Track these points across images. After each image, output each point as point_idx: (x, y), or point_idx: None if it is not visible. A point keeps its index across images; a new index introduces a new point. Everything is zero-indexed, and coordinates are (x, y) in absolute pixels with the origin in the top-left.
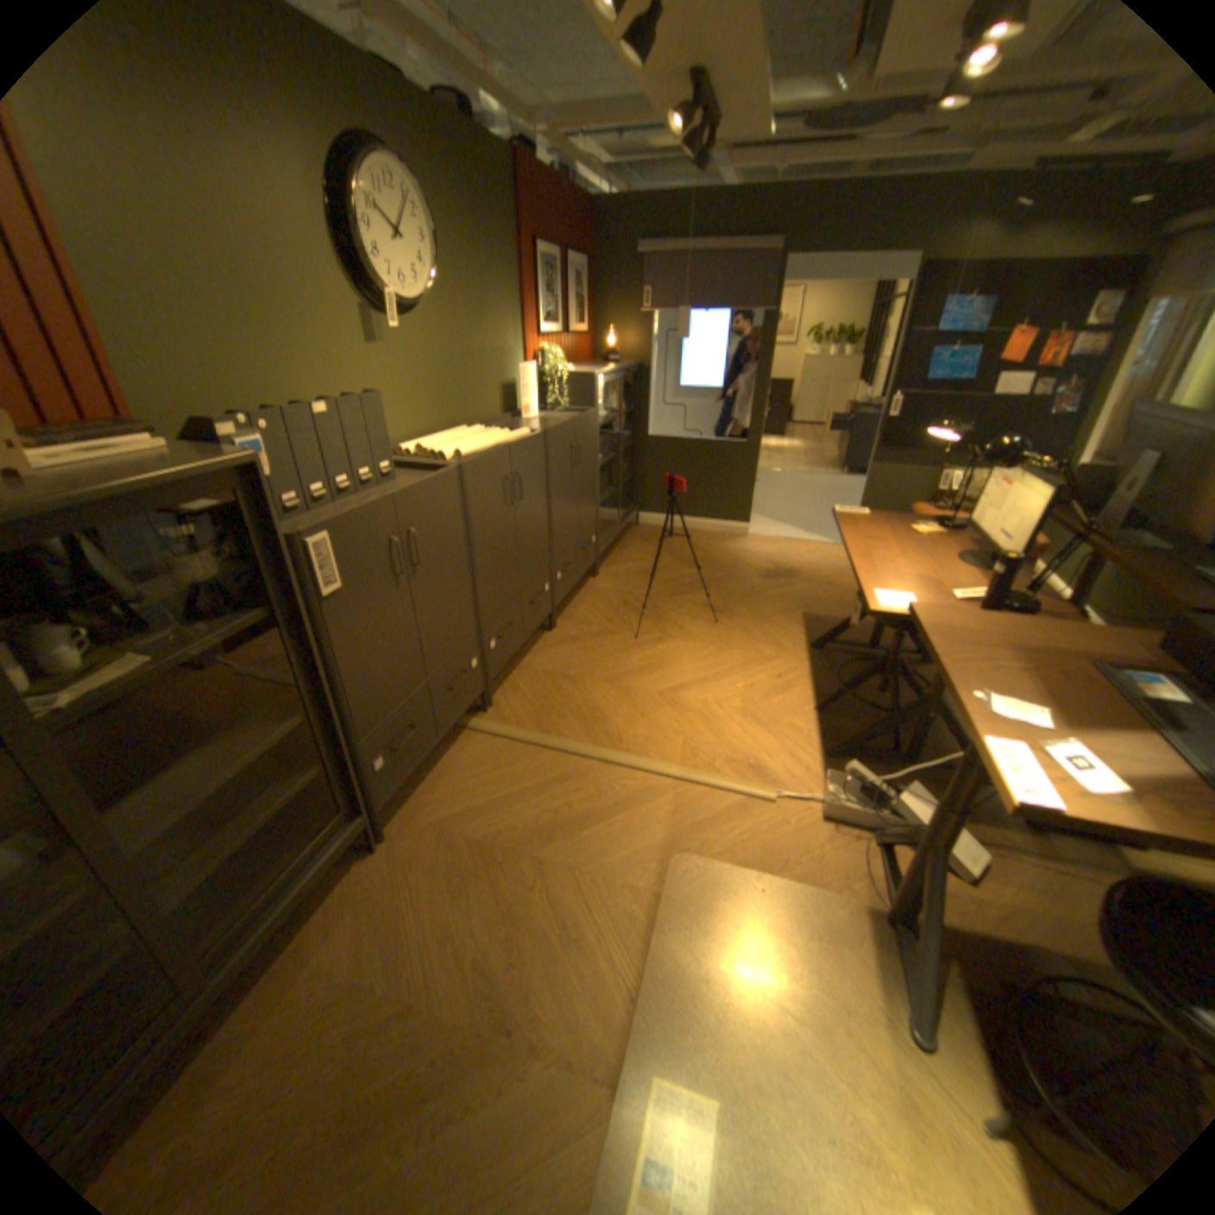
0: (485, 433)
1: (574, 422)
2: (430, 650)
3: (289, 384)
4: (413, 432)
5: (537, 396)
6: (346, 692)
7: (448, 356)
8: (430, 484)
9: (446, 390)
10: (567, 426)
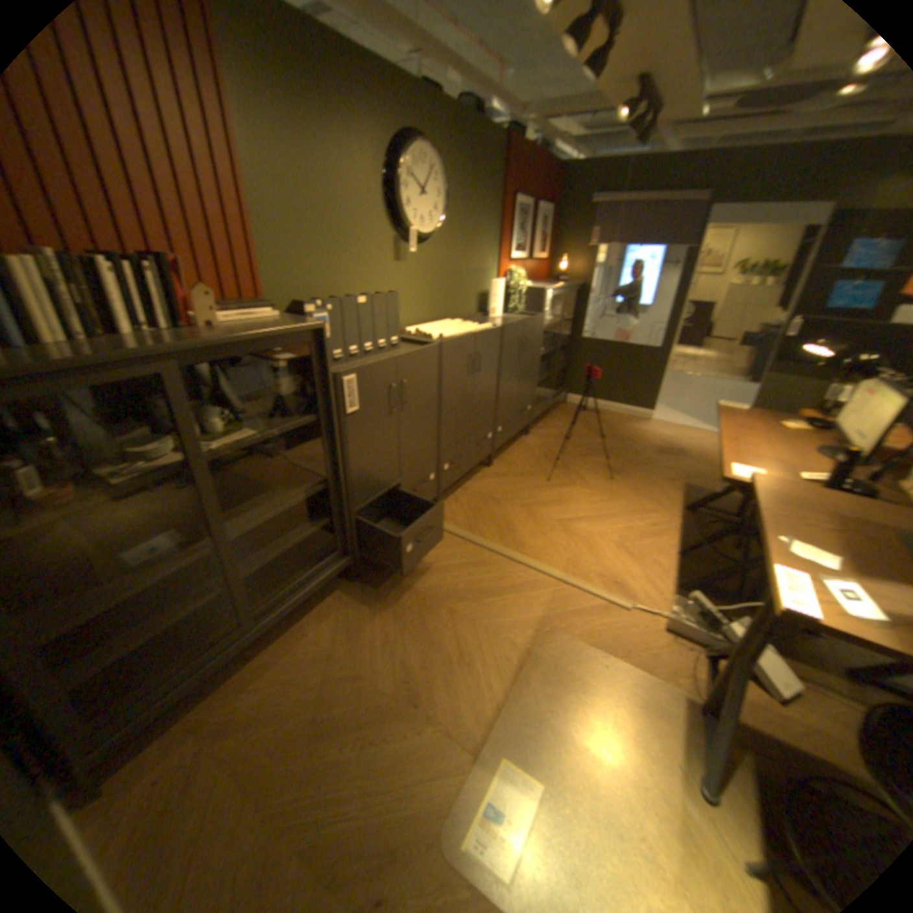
0: (460, 325)
1: (524, 322)
2: (403, 461)
3: (345, 285)
4: (414, 320)
5: (501, 302)
6: (350, 476)
7: (444, 272)
8: (419, 353)
9: (439, 294)
10: (518, 324)
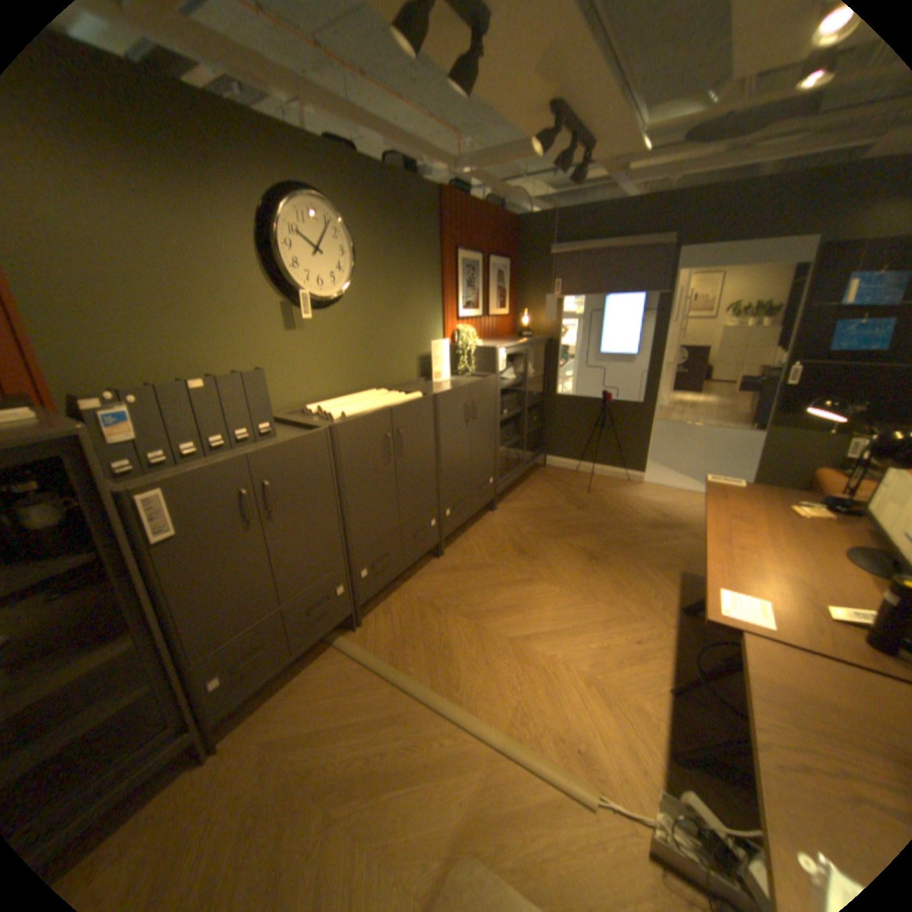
0: (383, 397)
1: (469, 387)
2: (285, 582)
3: (208, 363)
4: (327, 395)
5: (448, 365)
6: (176, 623)
7: (366, 338)
8: (293, 444)
9: (363, 363)
10: (460, 390)
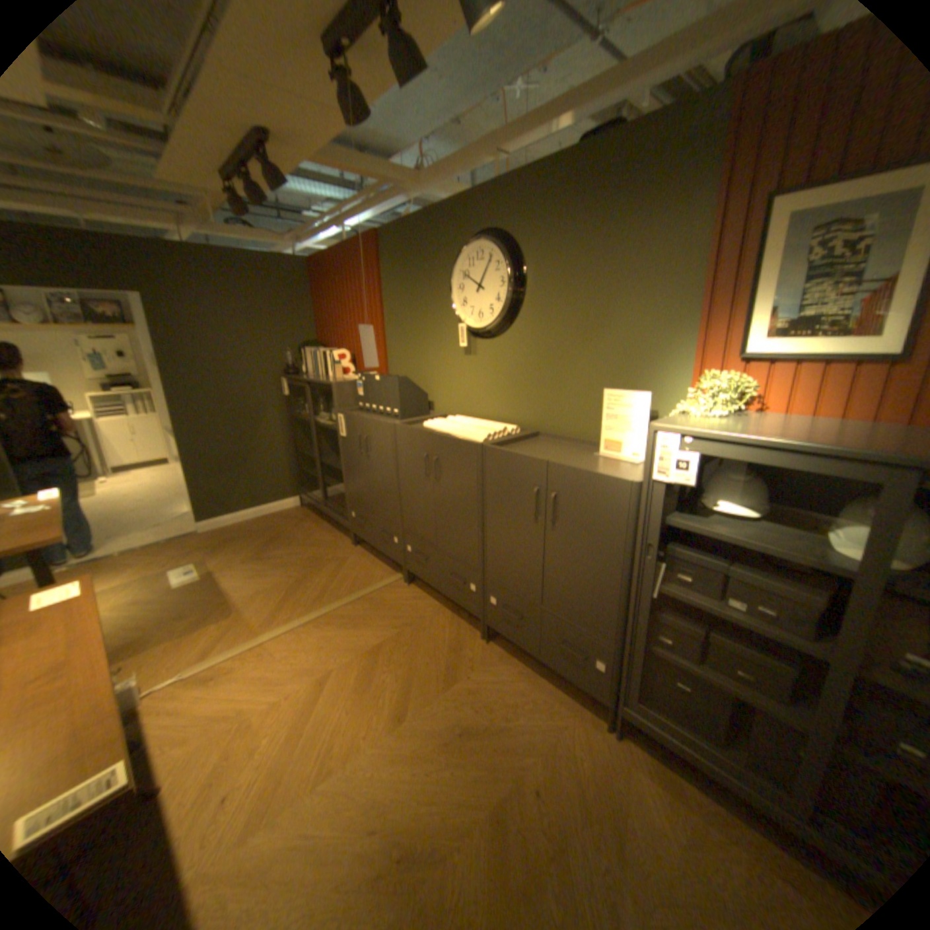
0: (479, 429)
1: (546, 465)
2: (373, 499)
3: (426, 370)
4: (487, 415)
5: (645, 437)
6: (346, 474)
7: (532, 369)
8: (376, 422)
9: (524, 395)
10: (524, 460)
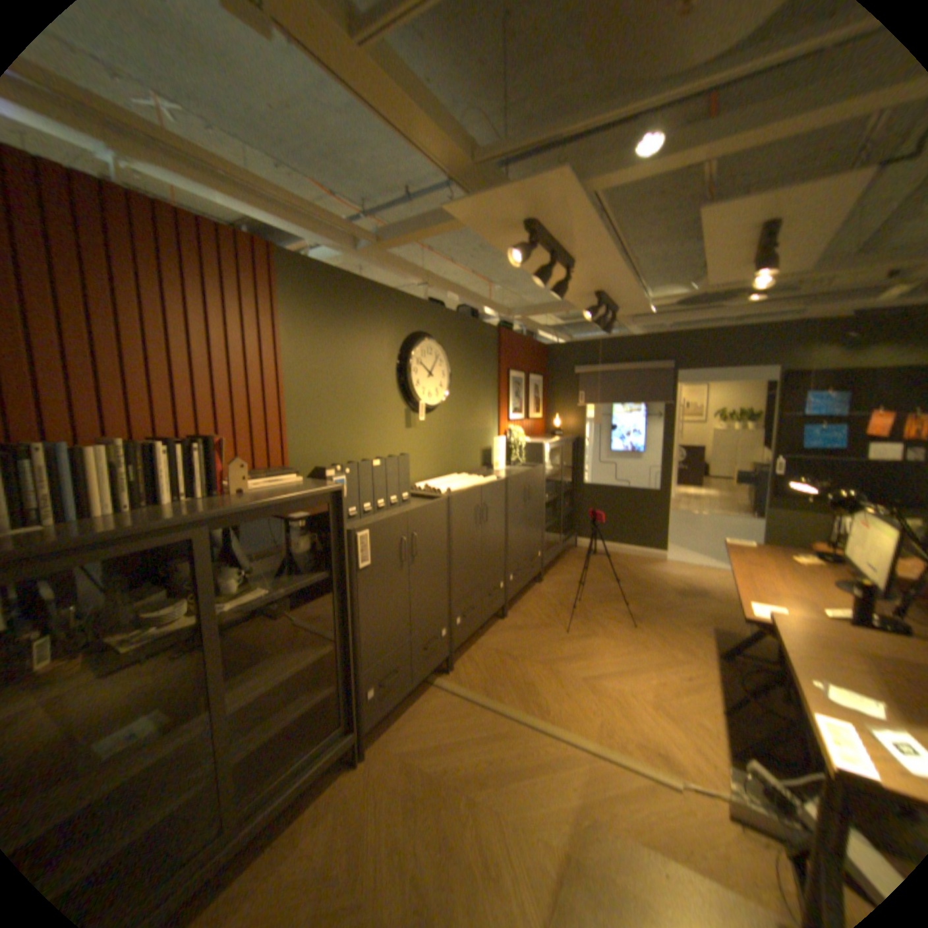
0: (468, 478)
1: (527, 473)
2: (415, 616)
3: (363, 450)
4: (425, 477)
5: (504, 456)
6: (360, 634)
7: (451, 434)
8: (430, 507)
9: (448, 453)
10: (521, 475)
